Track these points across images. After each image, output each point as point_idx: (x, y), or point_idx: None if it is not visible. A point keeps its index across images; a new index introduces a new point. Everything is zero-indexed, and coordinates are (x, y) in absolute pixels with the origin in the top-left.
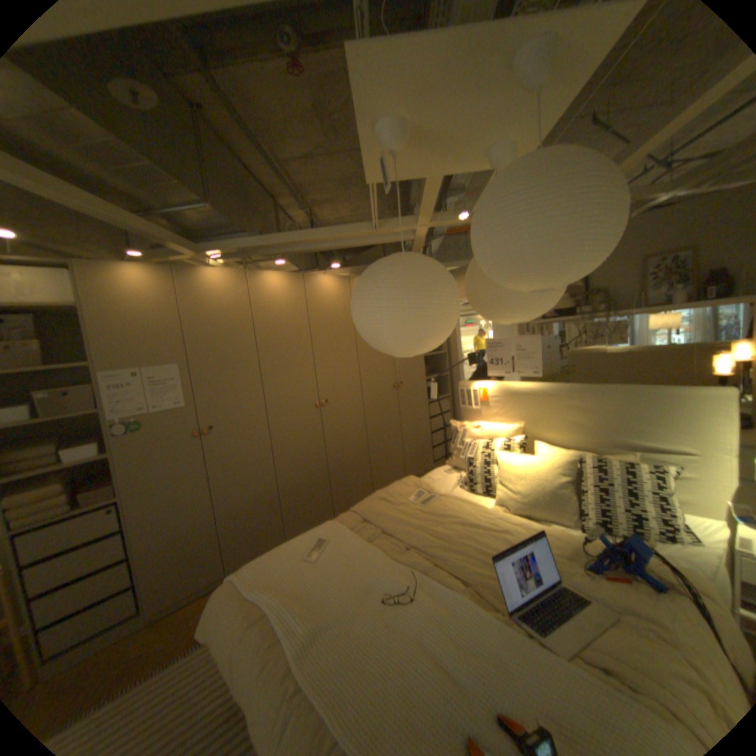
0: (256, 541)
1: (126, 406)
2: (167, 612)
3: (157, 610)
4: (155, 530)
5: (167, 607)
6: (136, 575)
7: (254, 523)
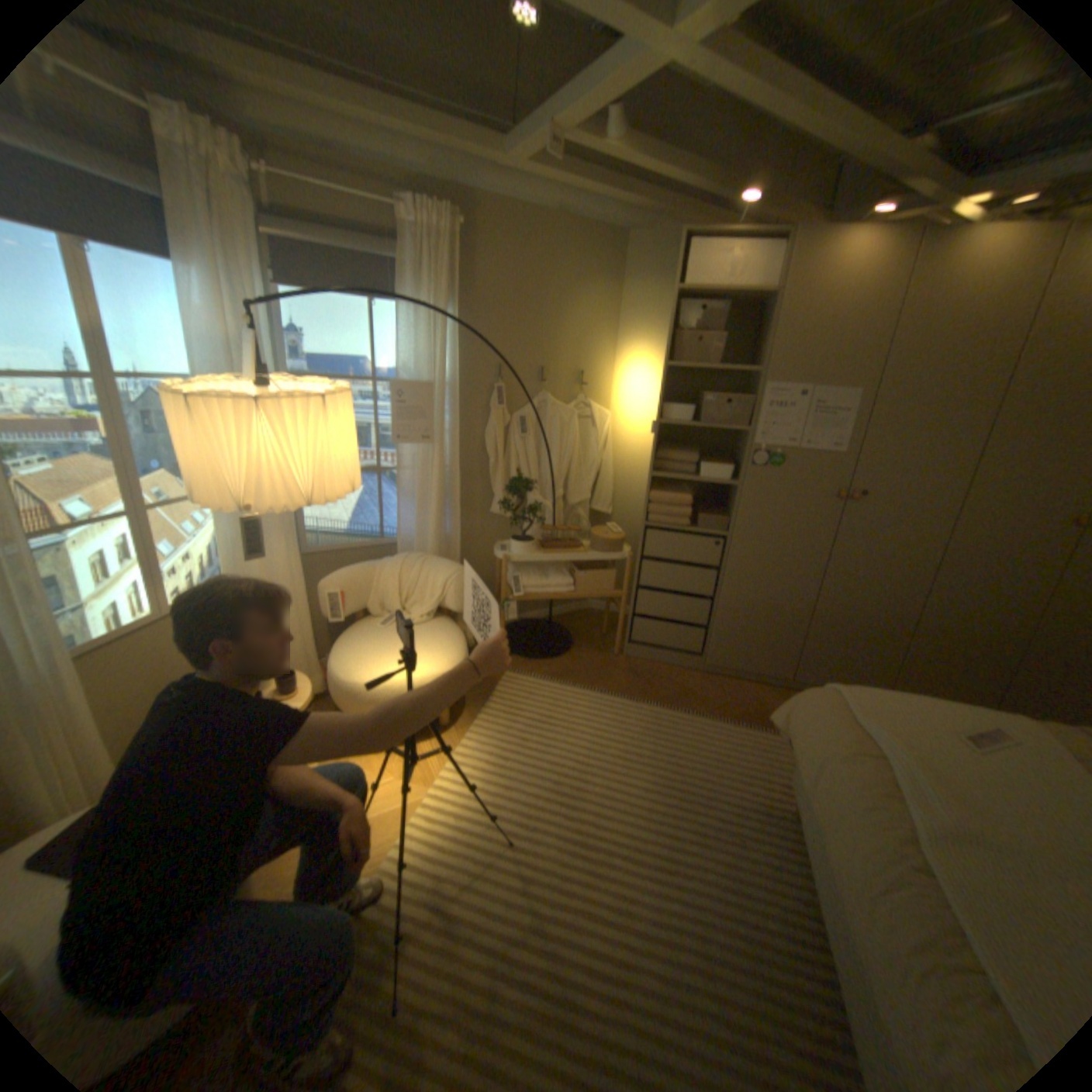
0: (851, 668)
1: (779, 431)
2: (723, 672)
3: (717, 664)
4: (748, 585)
5: (726, 668)
6: (714, 619)
7: (859, 645)
